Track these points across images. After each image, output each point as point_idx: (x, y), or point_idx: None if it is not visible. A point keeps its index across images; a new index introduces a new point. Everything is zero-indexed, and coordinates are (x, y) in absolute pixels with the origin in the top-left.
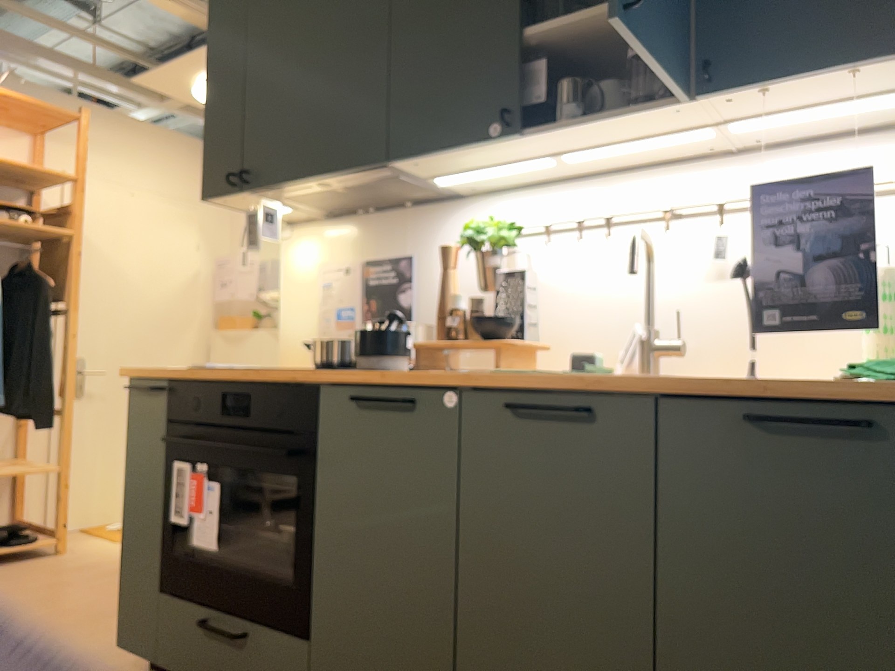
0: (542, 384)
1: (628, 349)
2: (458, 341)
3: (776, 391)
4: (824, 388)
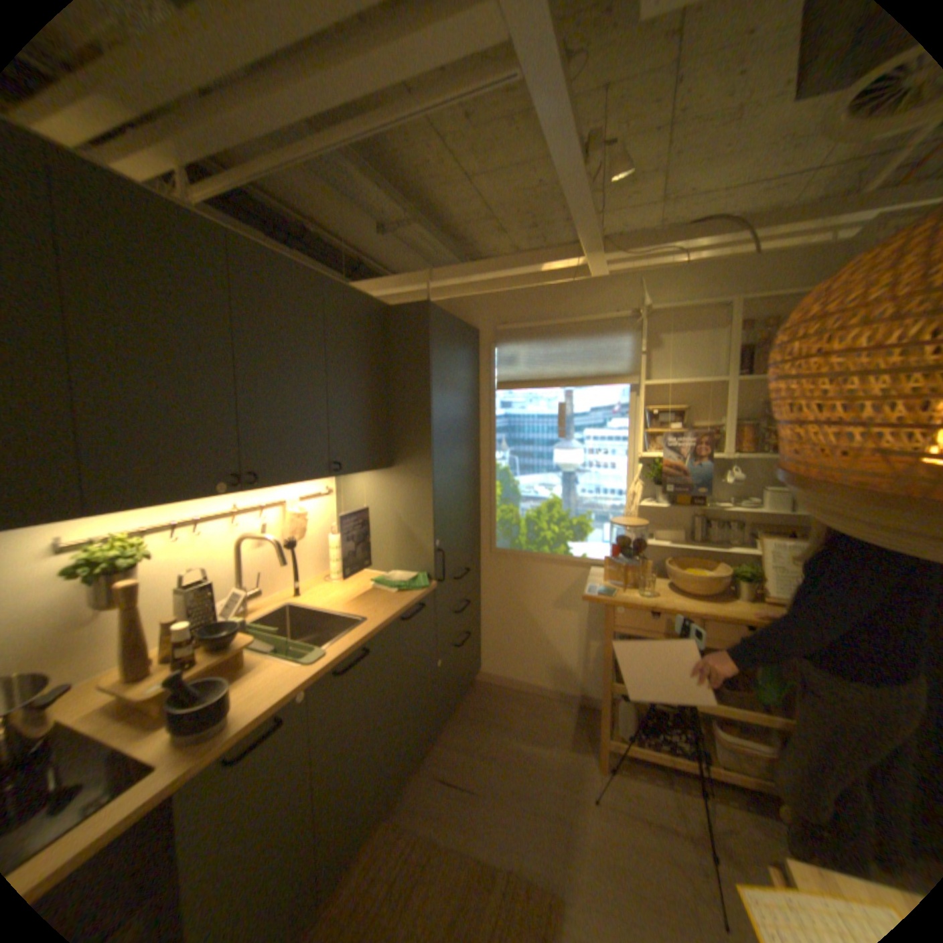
0: (342, 652)
1: (228, 606)
2: (195, 665)
3: (408, 607)
4: (409, 600)
